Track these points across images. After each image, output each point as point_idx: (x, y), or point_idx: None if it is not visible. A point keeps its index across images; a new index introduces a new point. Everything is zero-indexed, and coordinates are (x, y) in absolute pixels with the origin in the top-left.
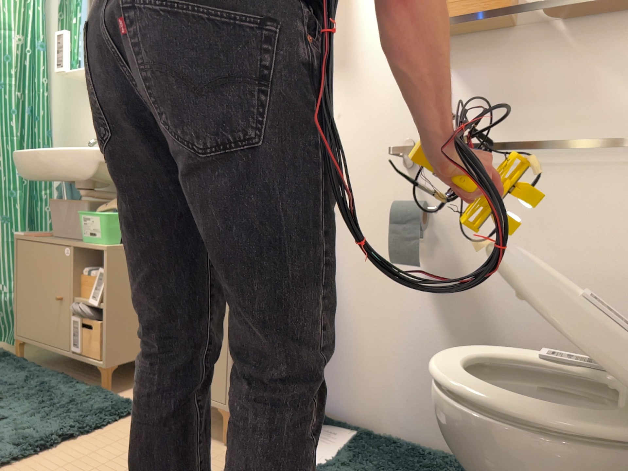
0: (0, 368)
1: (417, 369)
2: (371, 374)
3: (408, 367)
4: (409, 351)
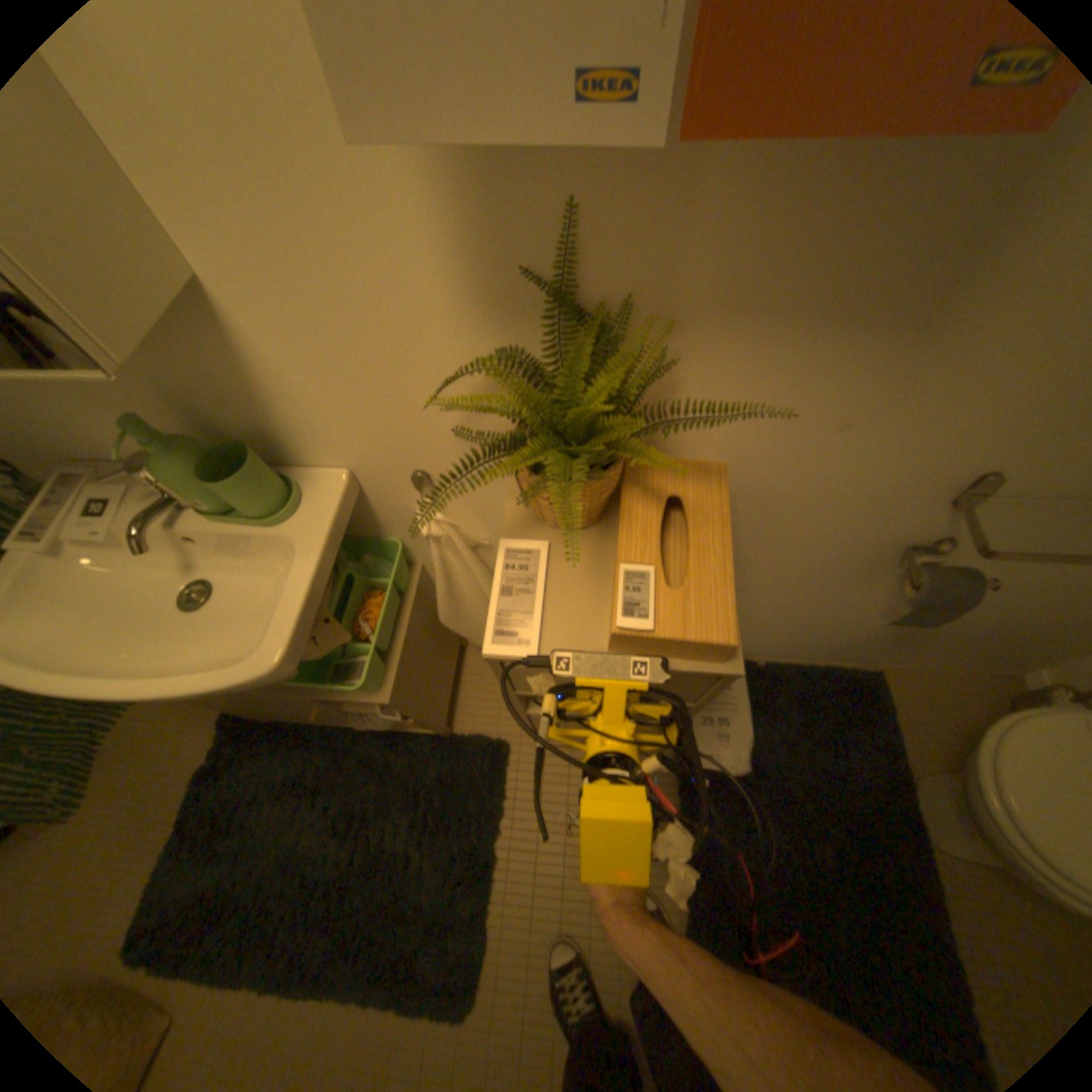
0: (272, 769)
1: (827, 636)
2: (764, 638)
3: (817, 635)
4: (825, 628)
